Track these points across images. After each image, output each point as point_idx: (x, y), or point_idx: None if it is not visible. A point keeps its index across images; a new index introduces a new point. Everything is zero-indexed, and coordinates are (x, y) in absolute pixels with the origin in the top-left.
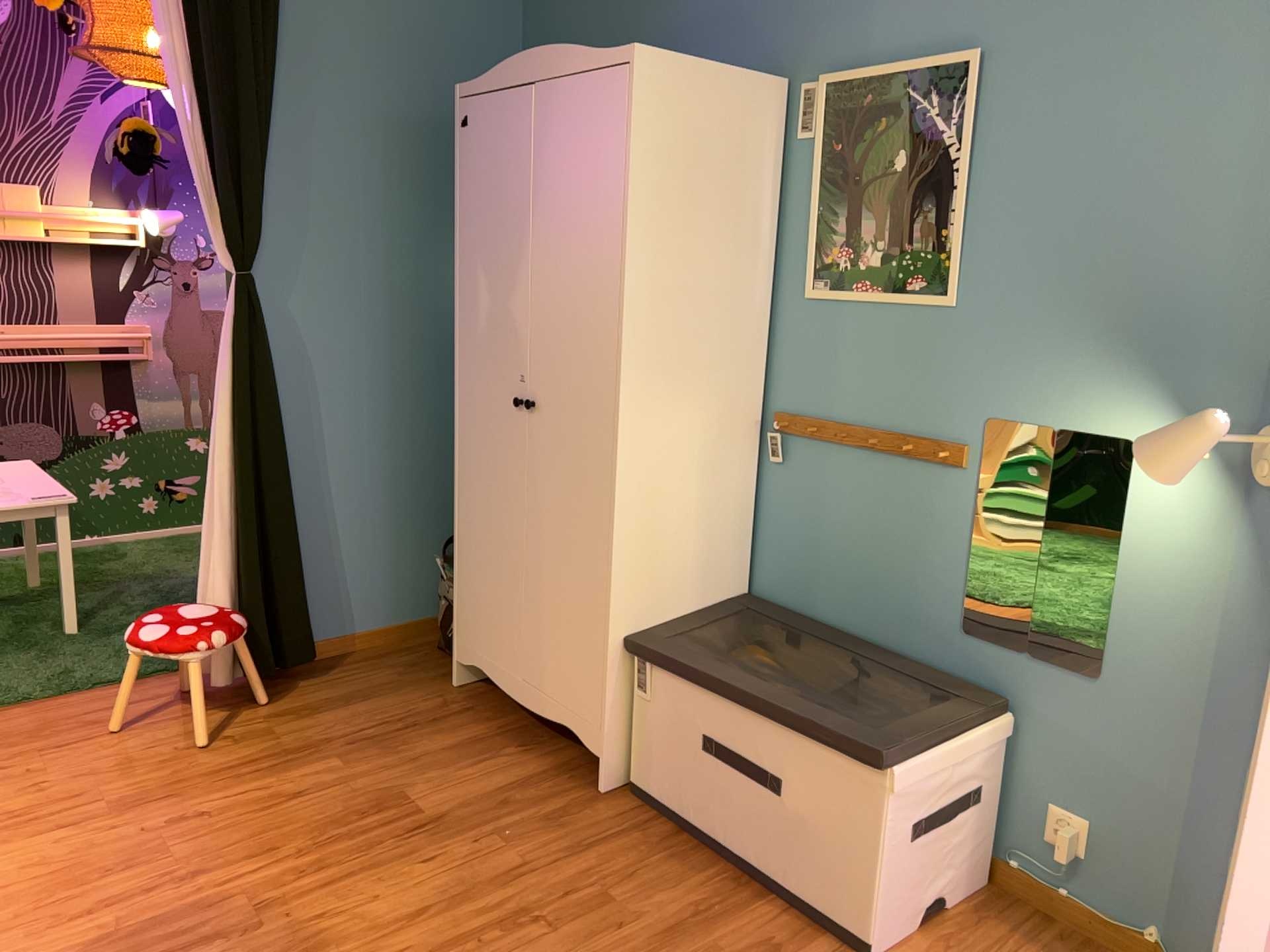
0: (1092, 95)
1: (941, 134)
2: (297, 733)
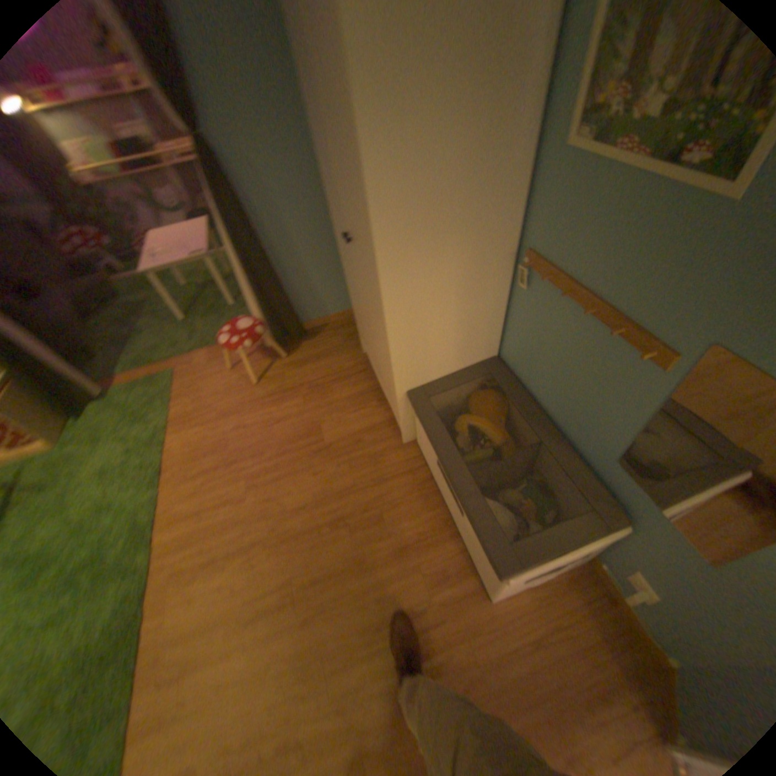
0: None
1: None
2: (293, 378)
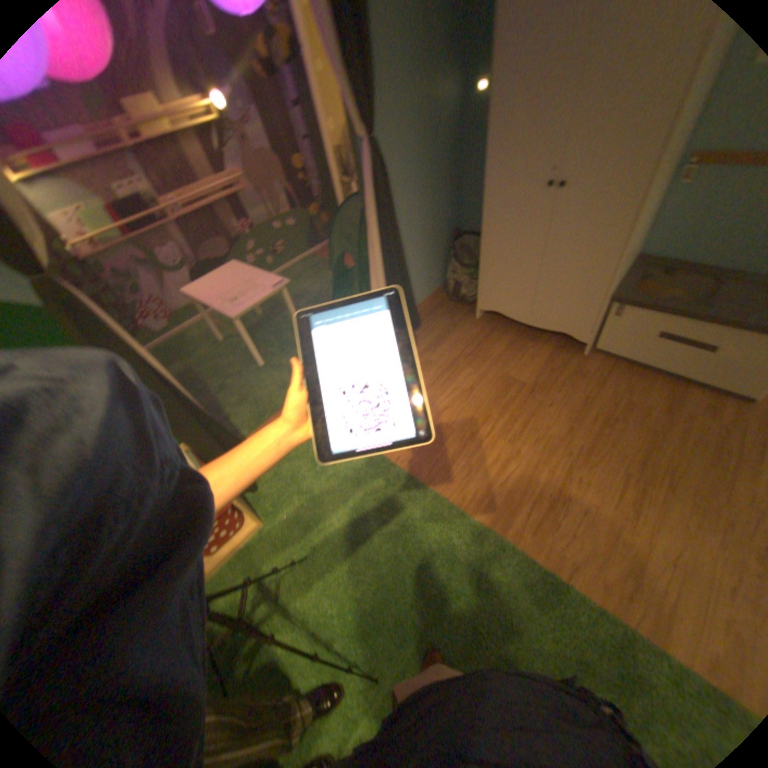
0: None
1: None
2: (439, 359)
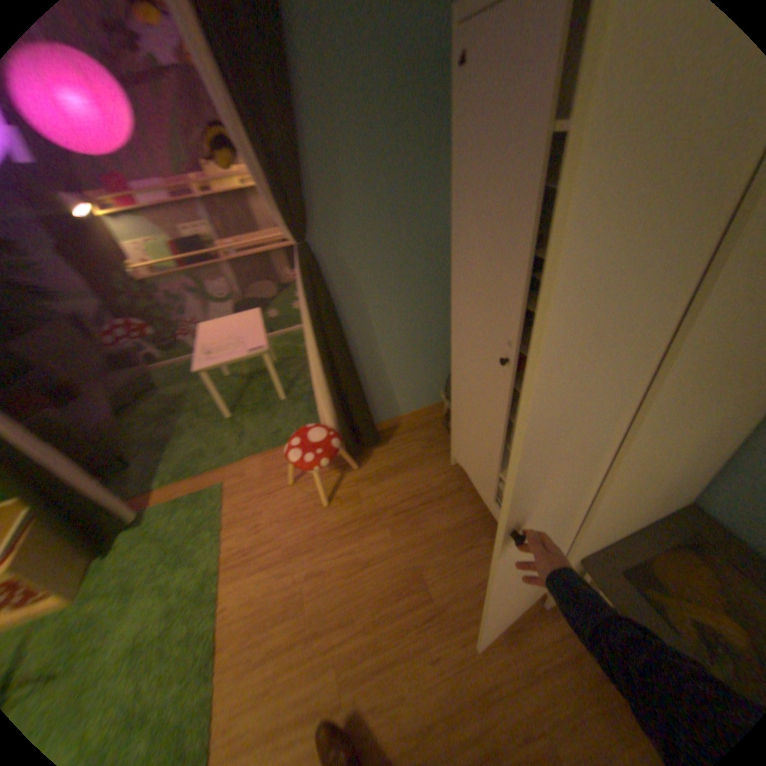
0: None
1: None
2: (371, 500)
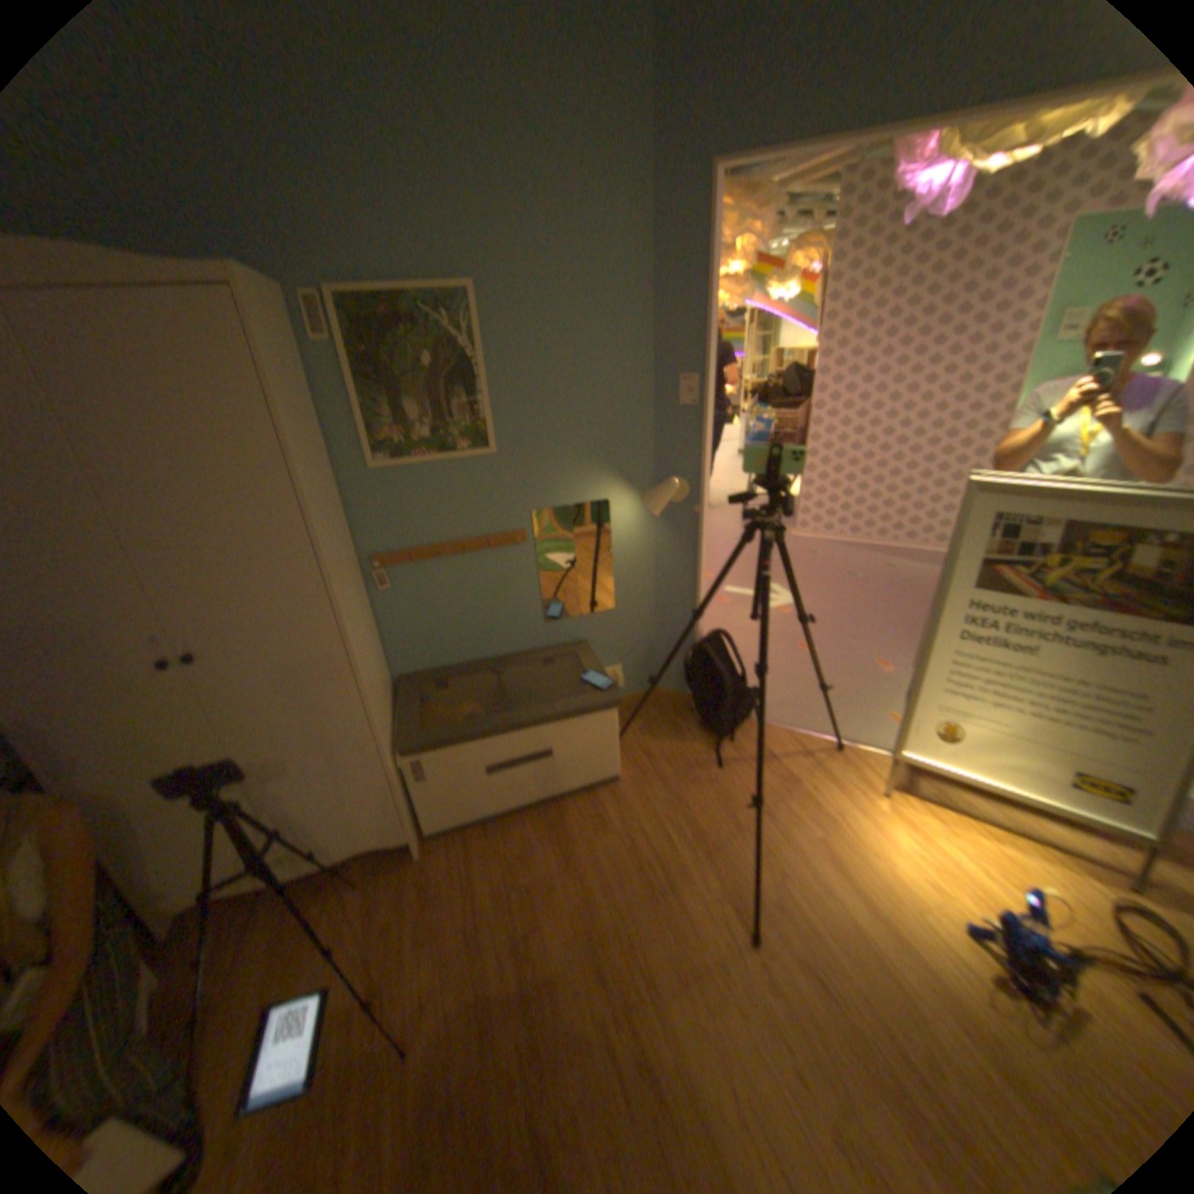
0: (548, 317)
1: (455, 340)
2: None
